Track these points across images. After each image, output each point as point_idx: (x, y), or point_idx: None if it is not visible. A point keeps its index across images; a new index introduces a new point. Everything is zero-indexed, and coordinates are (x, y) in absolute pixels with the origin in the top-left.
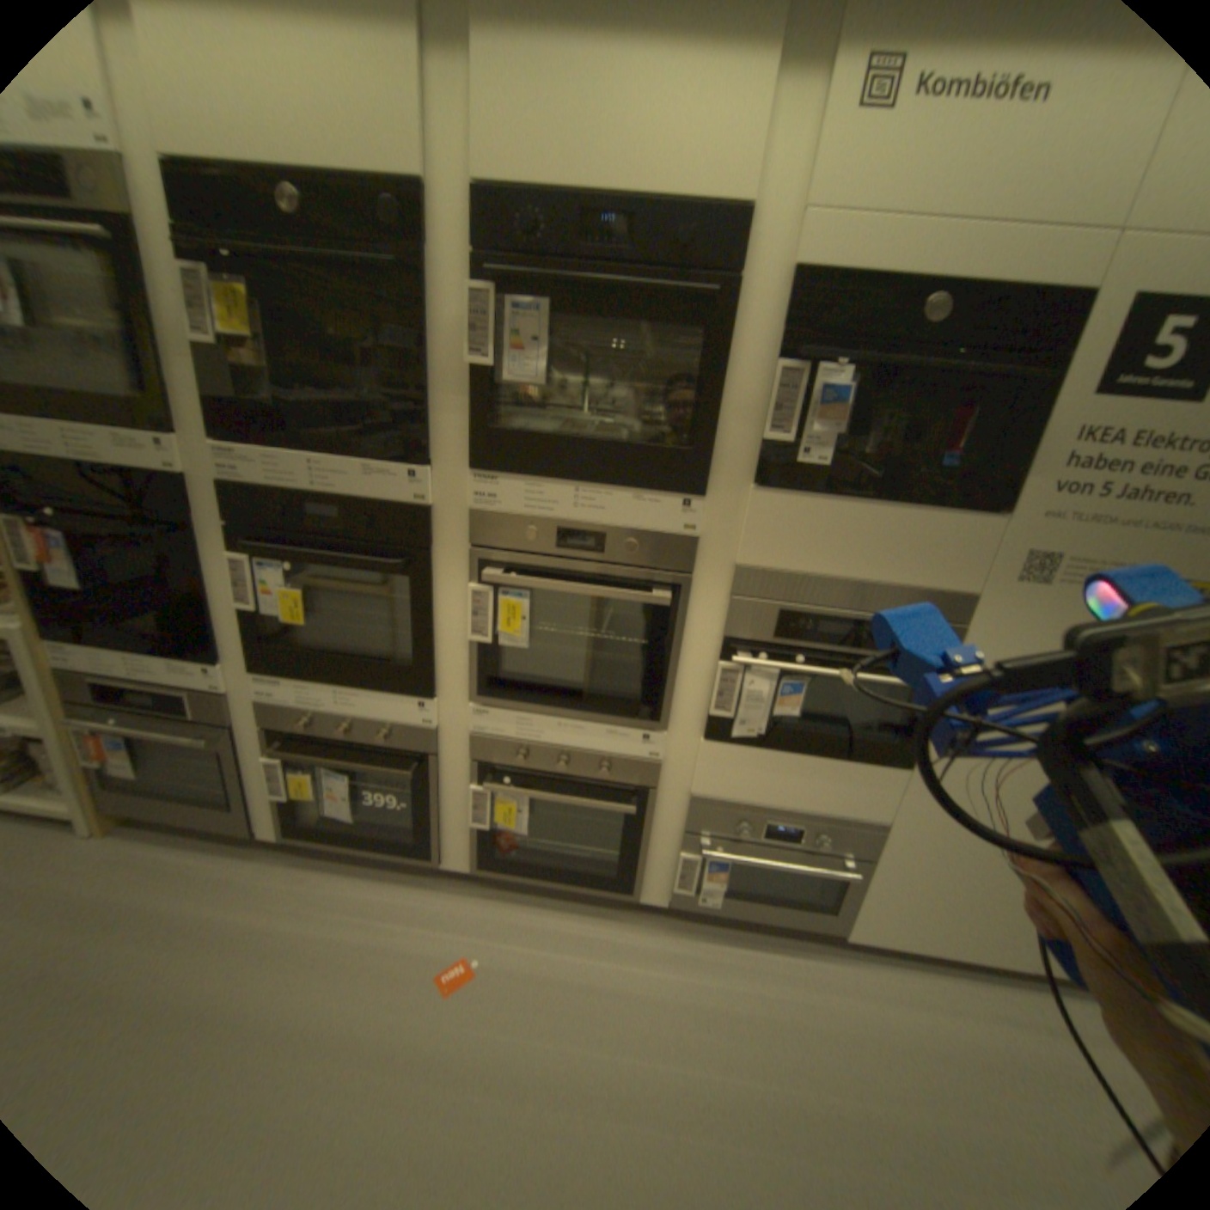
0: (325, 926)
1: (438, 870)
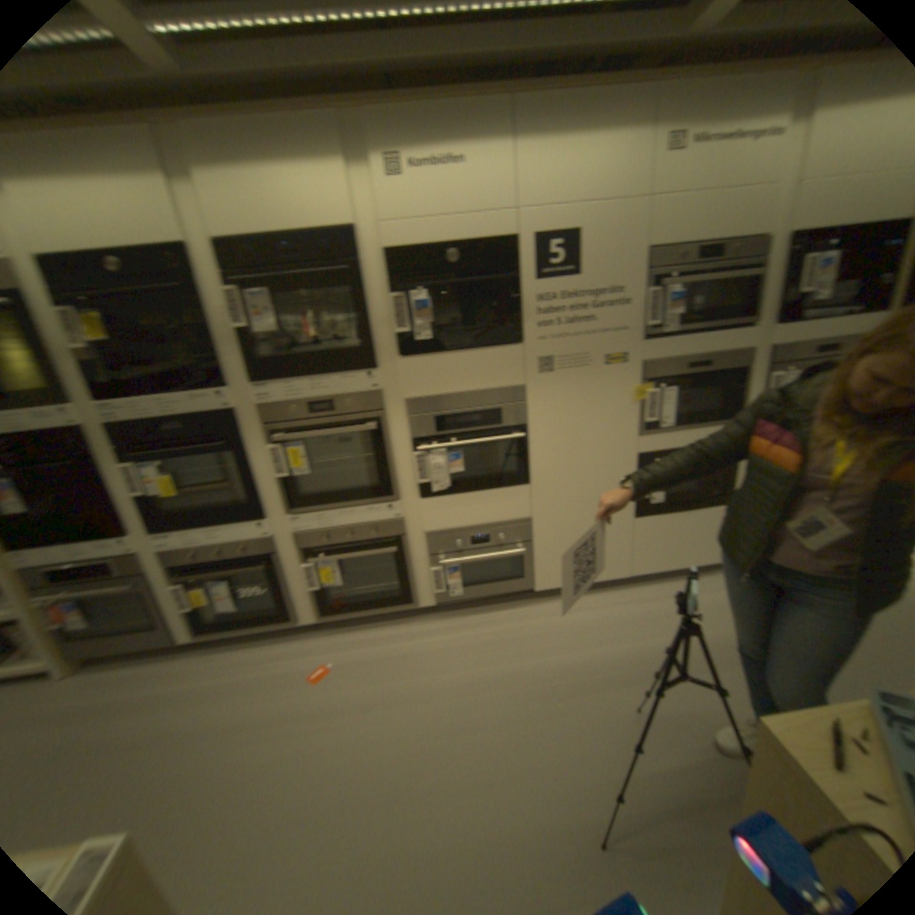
0: (230, 677)
1: (294, 628)
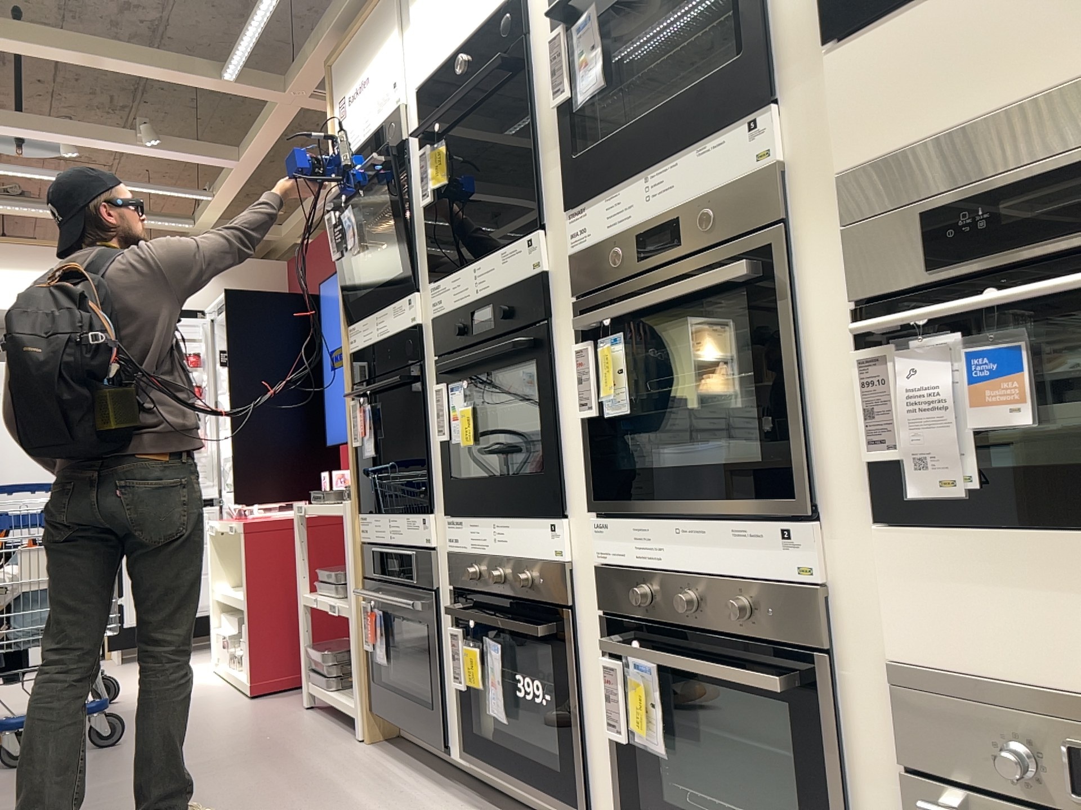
0: None
1: None
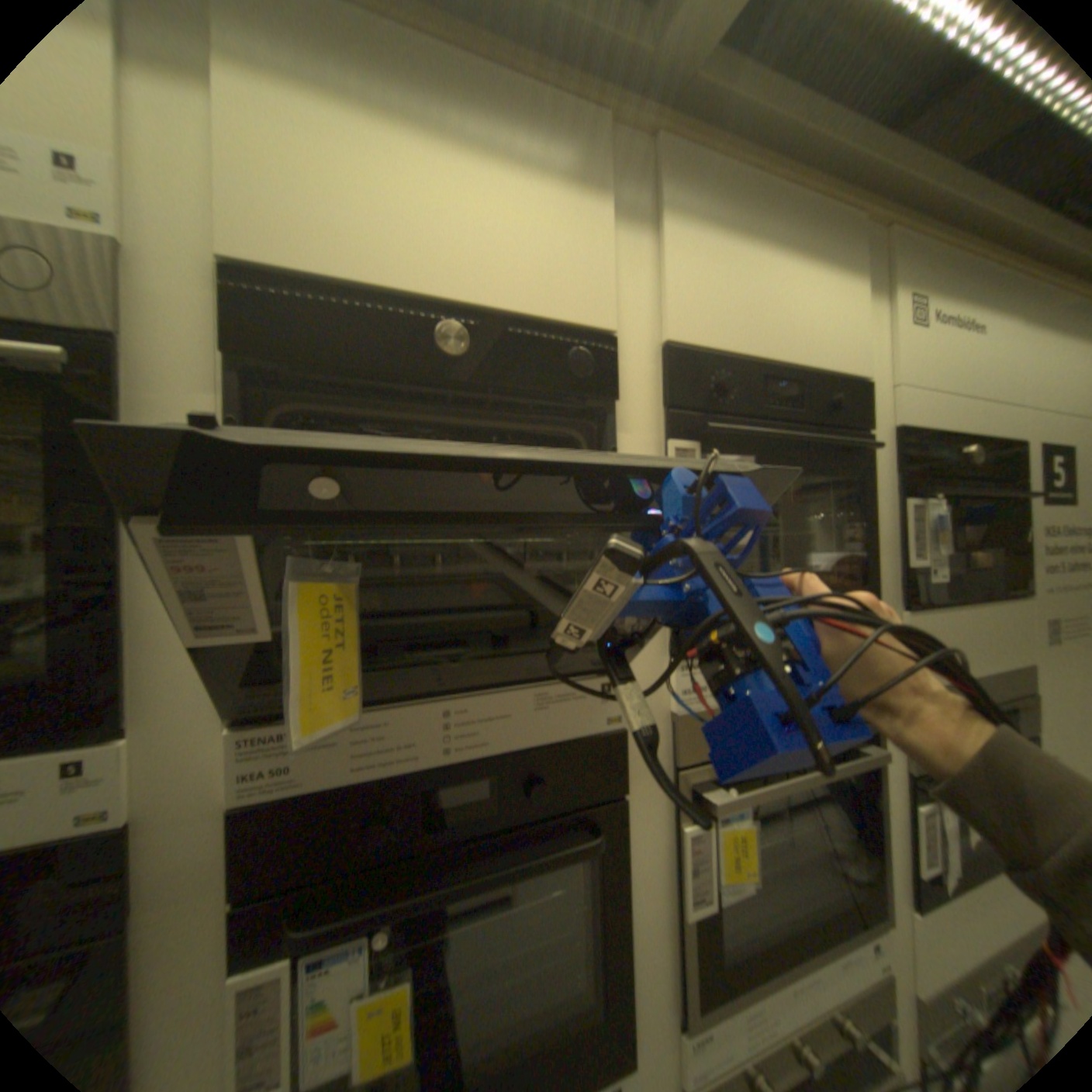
0: None
1: None
